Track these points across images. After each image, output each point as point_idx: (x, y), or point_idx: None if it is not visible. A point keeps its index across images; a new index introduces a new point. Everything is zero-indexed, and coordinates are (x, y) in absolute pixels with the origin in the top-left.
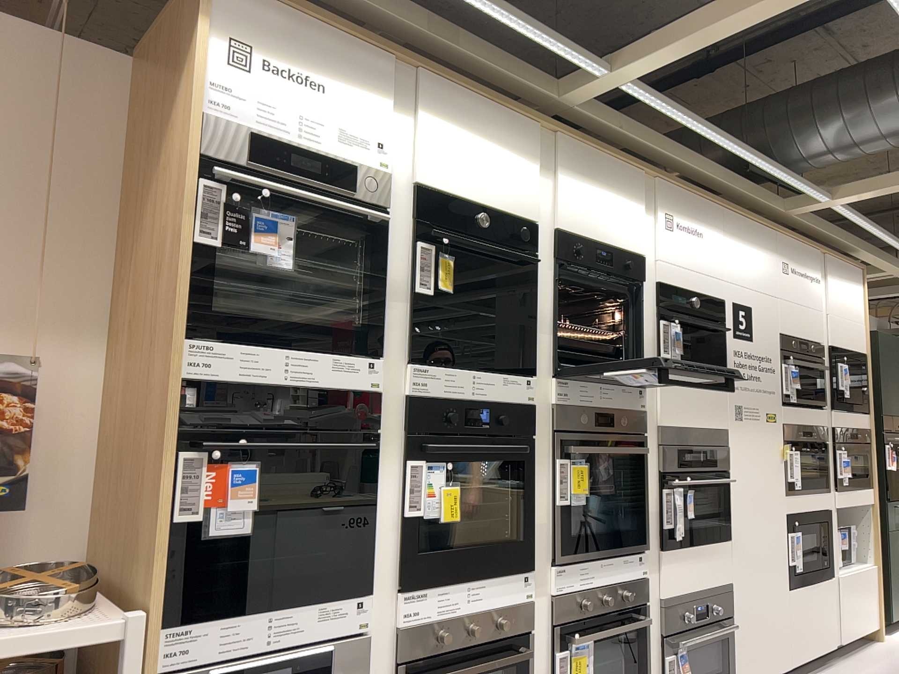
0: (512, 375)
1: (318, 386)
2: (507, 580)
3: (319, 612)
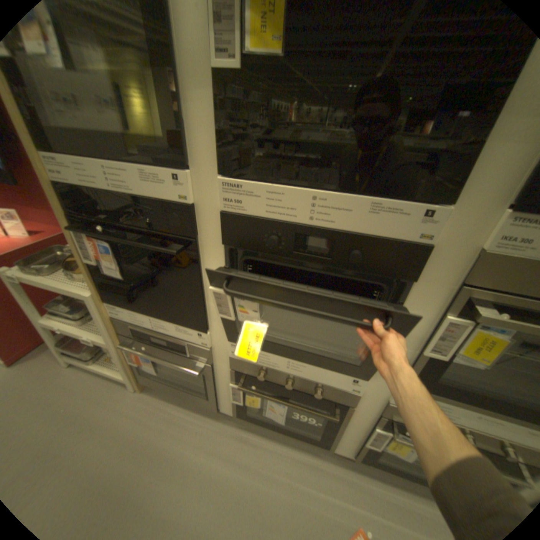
0: (397, 201)
1: (134, 194)
2: (333, 378)
3: (173, 331)
